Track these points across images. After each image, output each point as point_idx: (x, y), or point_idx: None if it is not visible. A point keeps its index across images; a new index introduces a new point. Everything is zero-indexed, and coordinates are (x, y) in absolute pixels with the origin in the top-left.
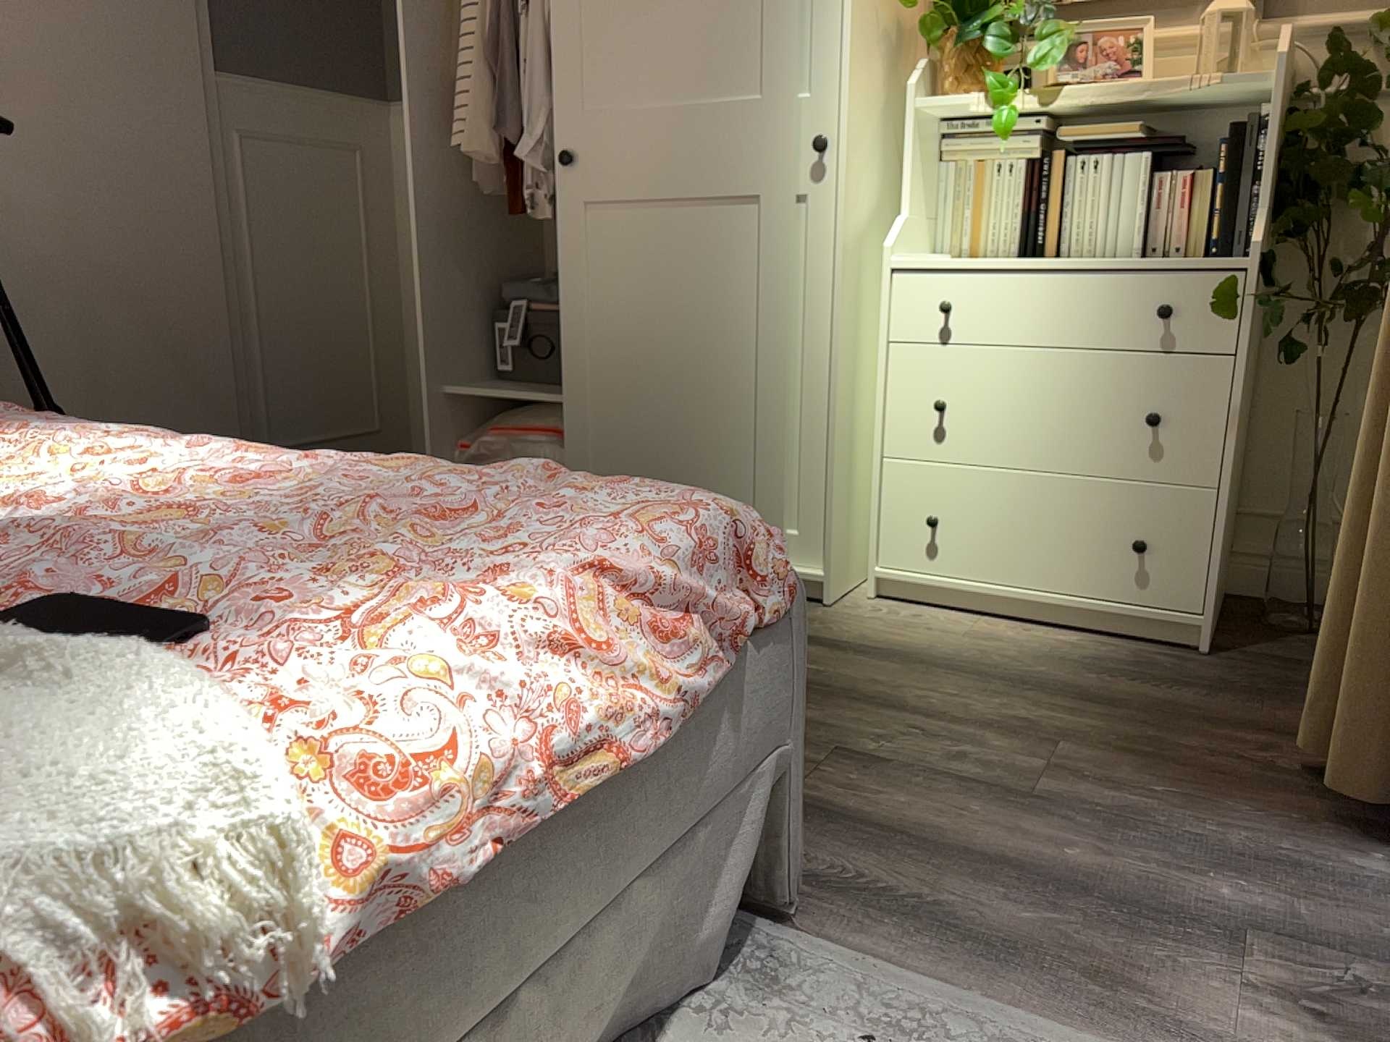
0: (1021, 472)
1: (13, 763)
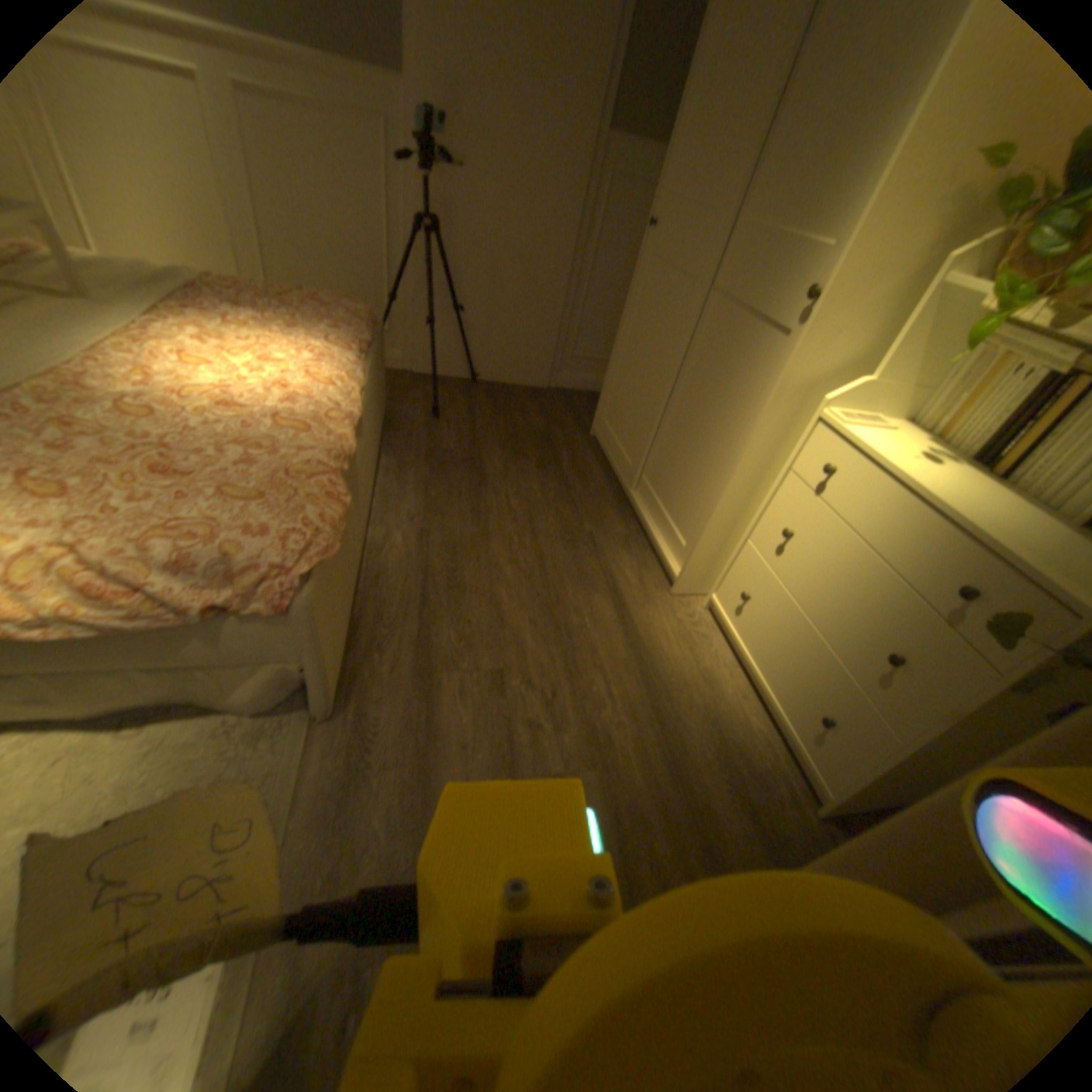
0: (804, 611)
1: None
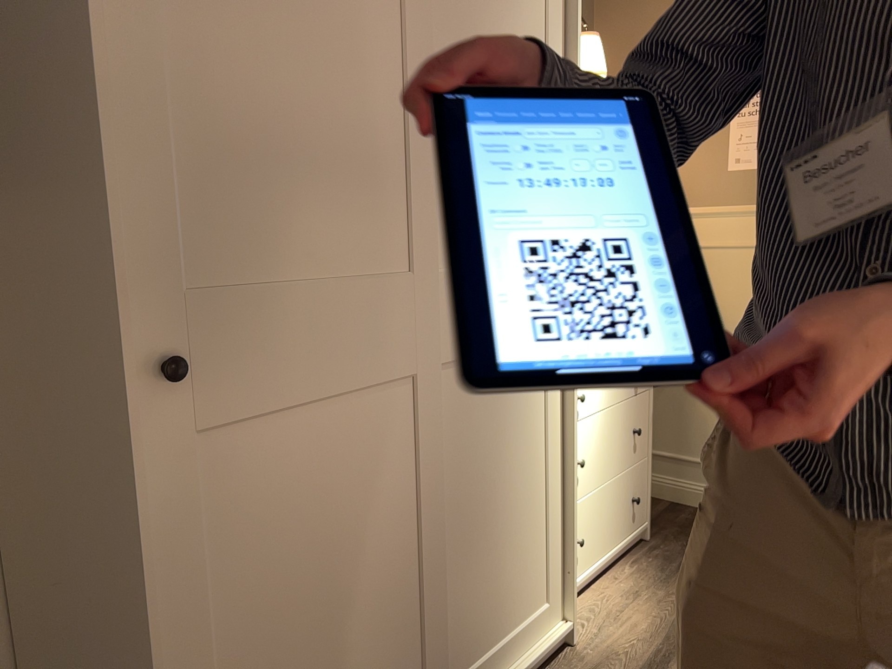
0: (603, 486)
1: None
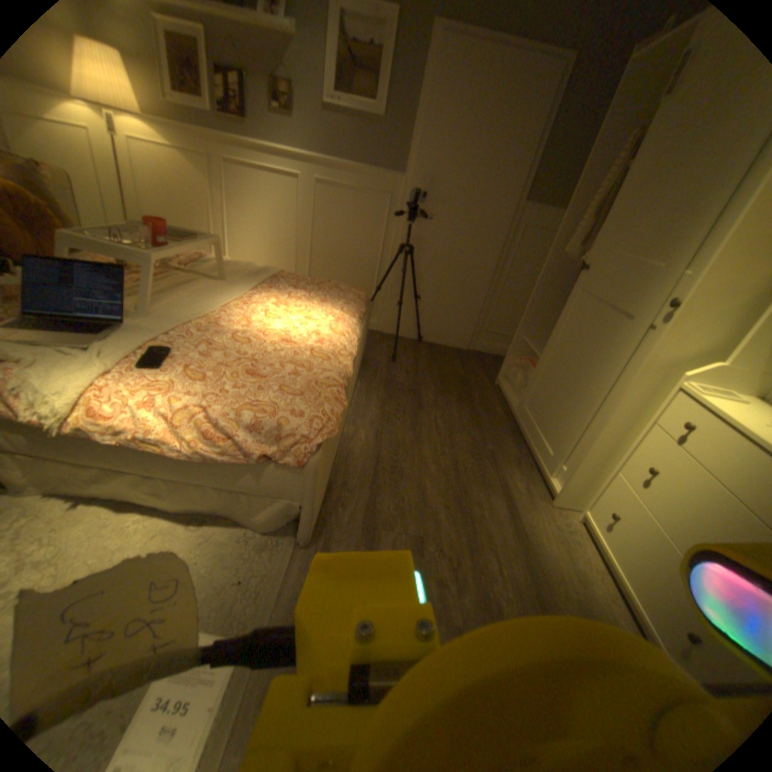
0: (668, 537)
1: (84, 367)
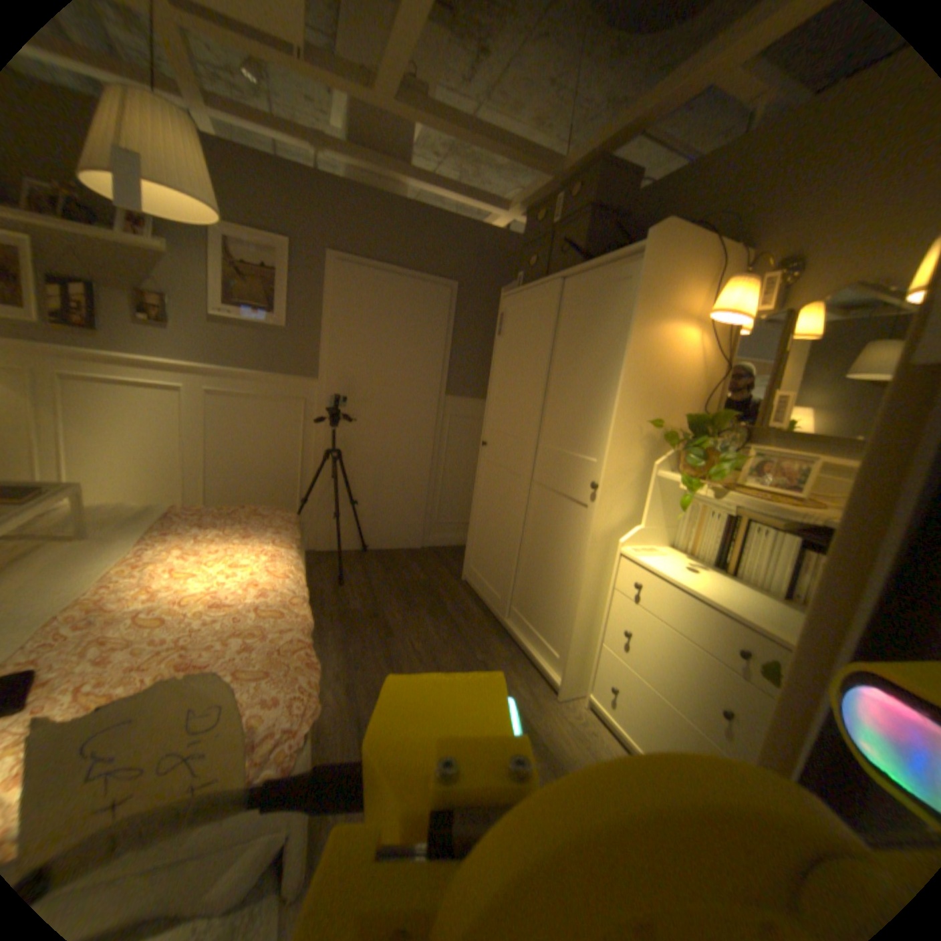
0: (658, 692)
1: None
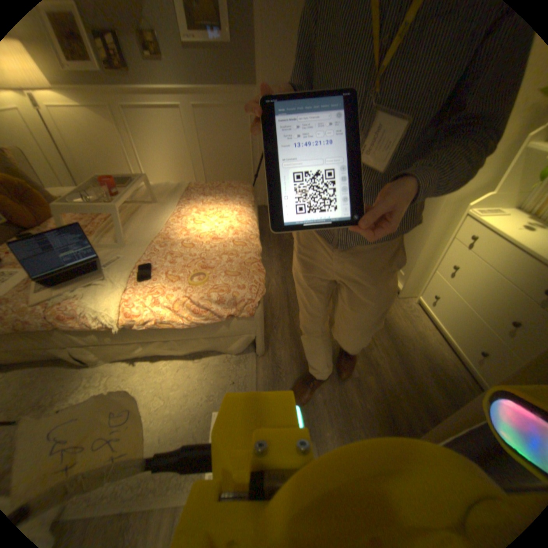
0: (468, 303)
1: (112, 290)
